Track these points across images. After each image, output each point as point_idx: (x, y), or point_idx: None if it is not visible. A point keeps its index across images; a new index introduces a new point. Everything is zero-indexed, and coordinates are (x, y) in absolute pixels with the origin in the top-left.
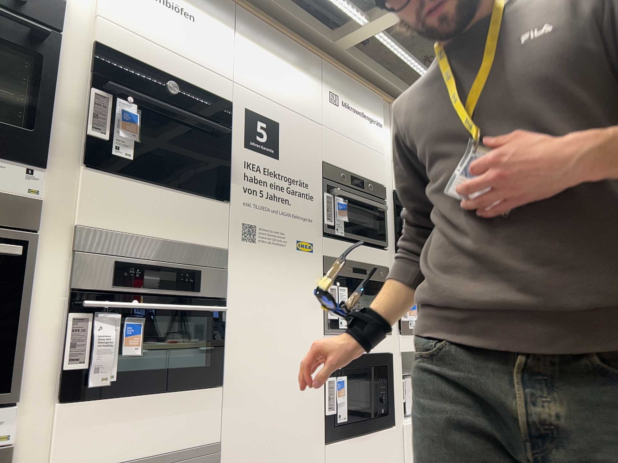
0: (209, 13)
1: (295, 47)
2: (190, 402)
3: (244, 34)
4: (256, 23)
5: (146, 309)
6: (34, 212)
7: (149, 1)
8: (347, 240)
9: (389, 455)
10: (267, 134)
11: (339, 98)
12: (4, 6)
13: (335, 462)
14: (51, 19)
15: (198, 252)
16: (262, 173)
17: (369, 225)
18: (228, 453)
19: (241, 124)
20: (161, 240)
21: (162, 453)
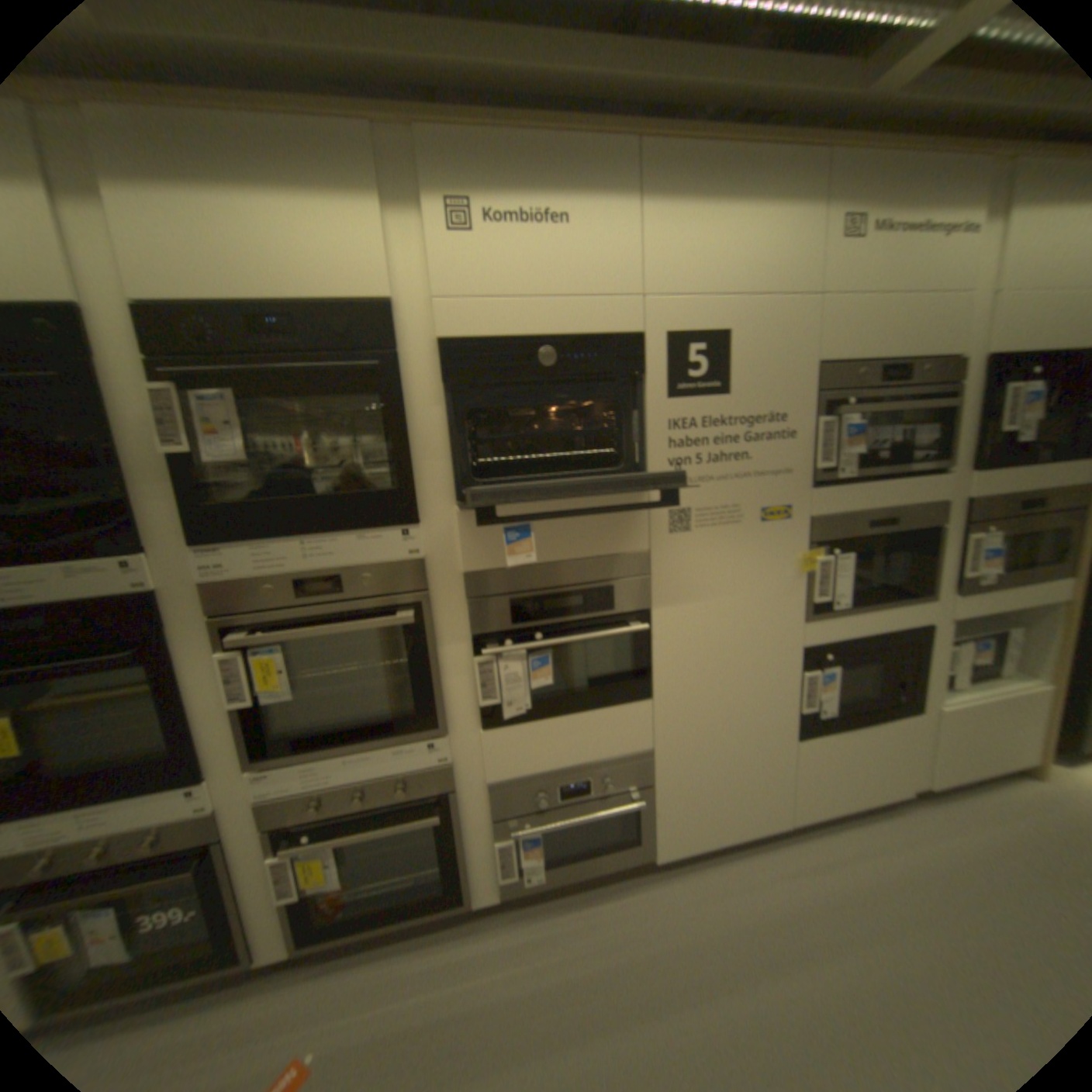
0: (592, 187)
1: (770, 154)
2: (615, 718)
3: (659, 190)
4: (682, 149)
5: (549, 646)
6: (420, 571)
7: (493, 228)
8: (864, 478)
9: (908, 748)
10: (710, 359)
11: (871, 215)
12: (328, 348)
13: (814, 759)
14: (380, 336)
15: (609, 564)
16: (700, 428)
17: (917, 440)
18: (665, 758)
19: (661, 362)
20: (563, 558)
21: (589, 763)
